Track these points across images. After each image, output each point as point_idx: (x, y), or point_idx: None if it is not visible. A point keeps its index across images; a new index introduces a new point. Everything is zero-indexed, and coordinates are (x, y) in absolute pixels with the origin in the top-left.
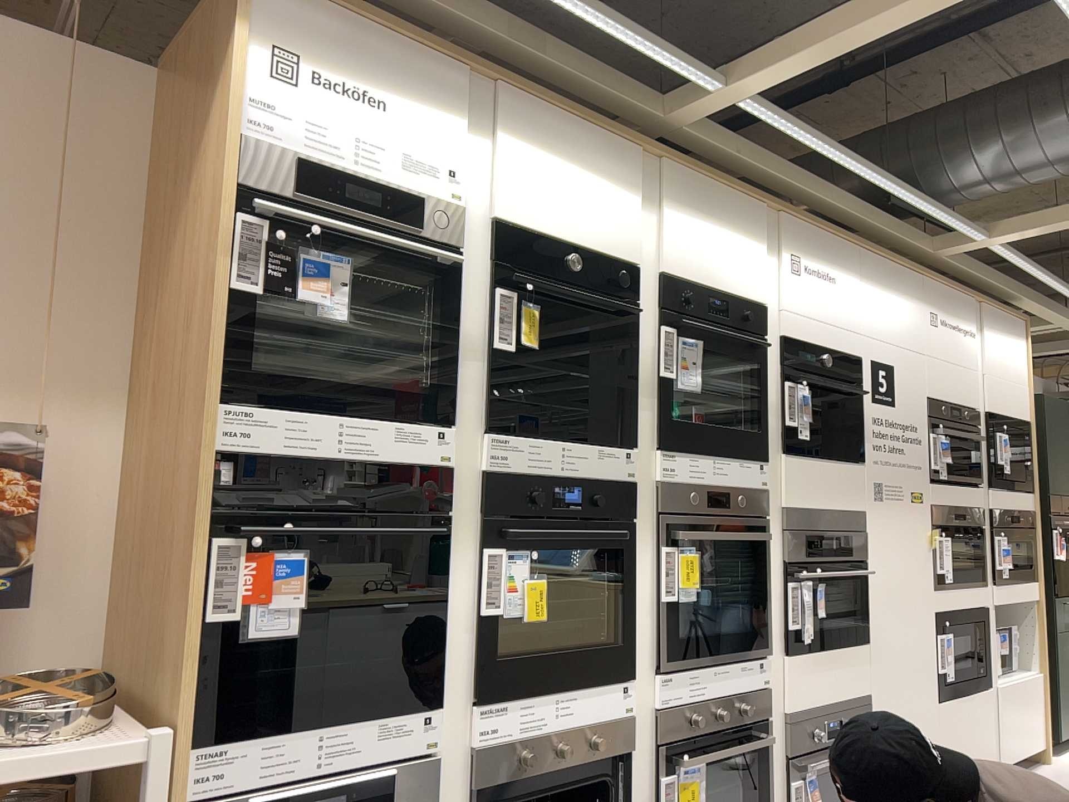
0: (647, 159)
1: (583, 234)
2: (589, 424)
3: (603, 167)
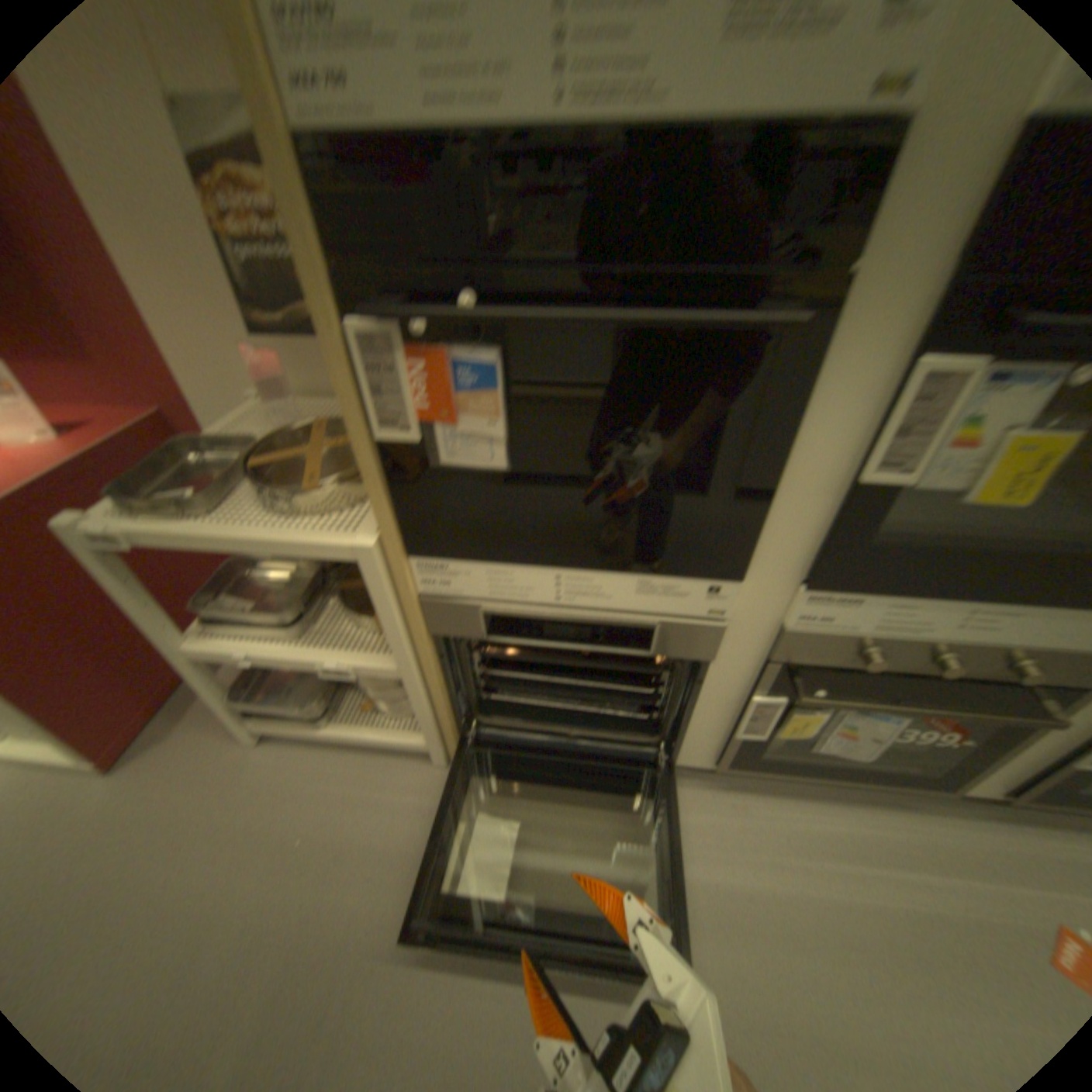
0: None
1: None
2: None
3: None
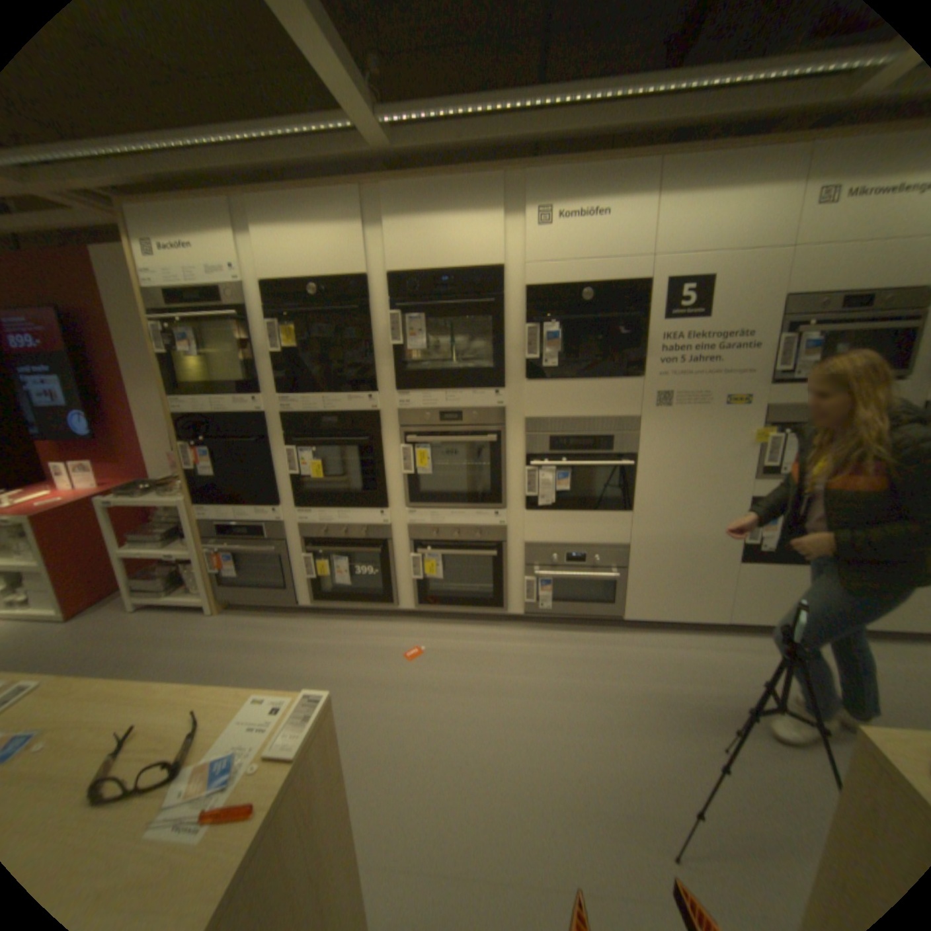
0: (364, 183)
1: (317, 265)
2: (345, 383)
3: (326, 208)
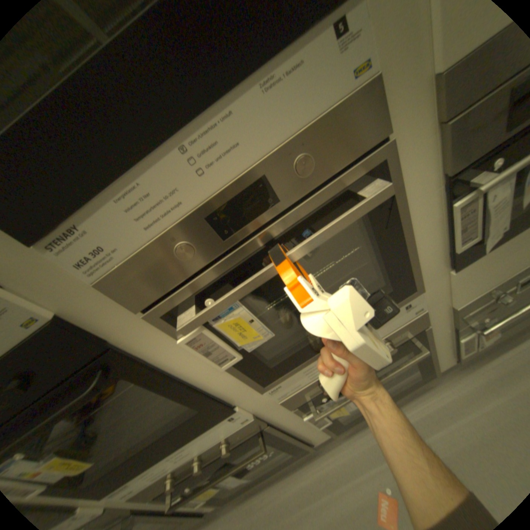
0: None
1: None
2: None
3: None
